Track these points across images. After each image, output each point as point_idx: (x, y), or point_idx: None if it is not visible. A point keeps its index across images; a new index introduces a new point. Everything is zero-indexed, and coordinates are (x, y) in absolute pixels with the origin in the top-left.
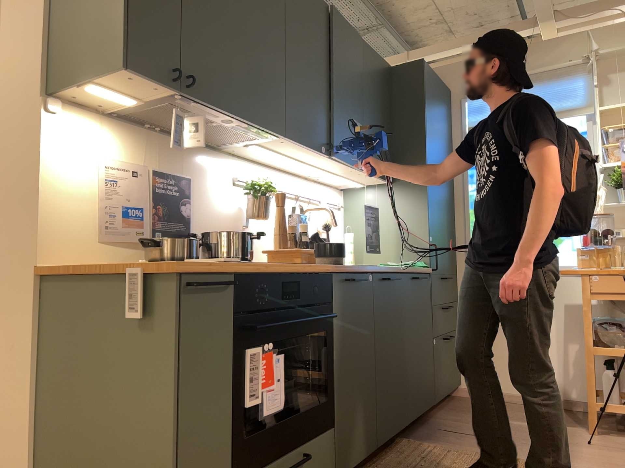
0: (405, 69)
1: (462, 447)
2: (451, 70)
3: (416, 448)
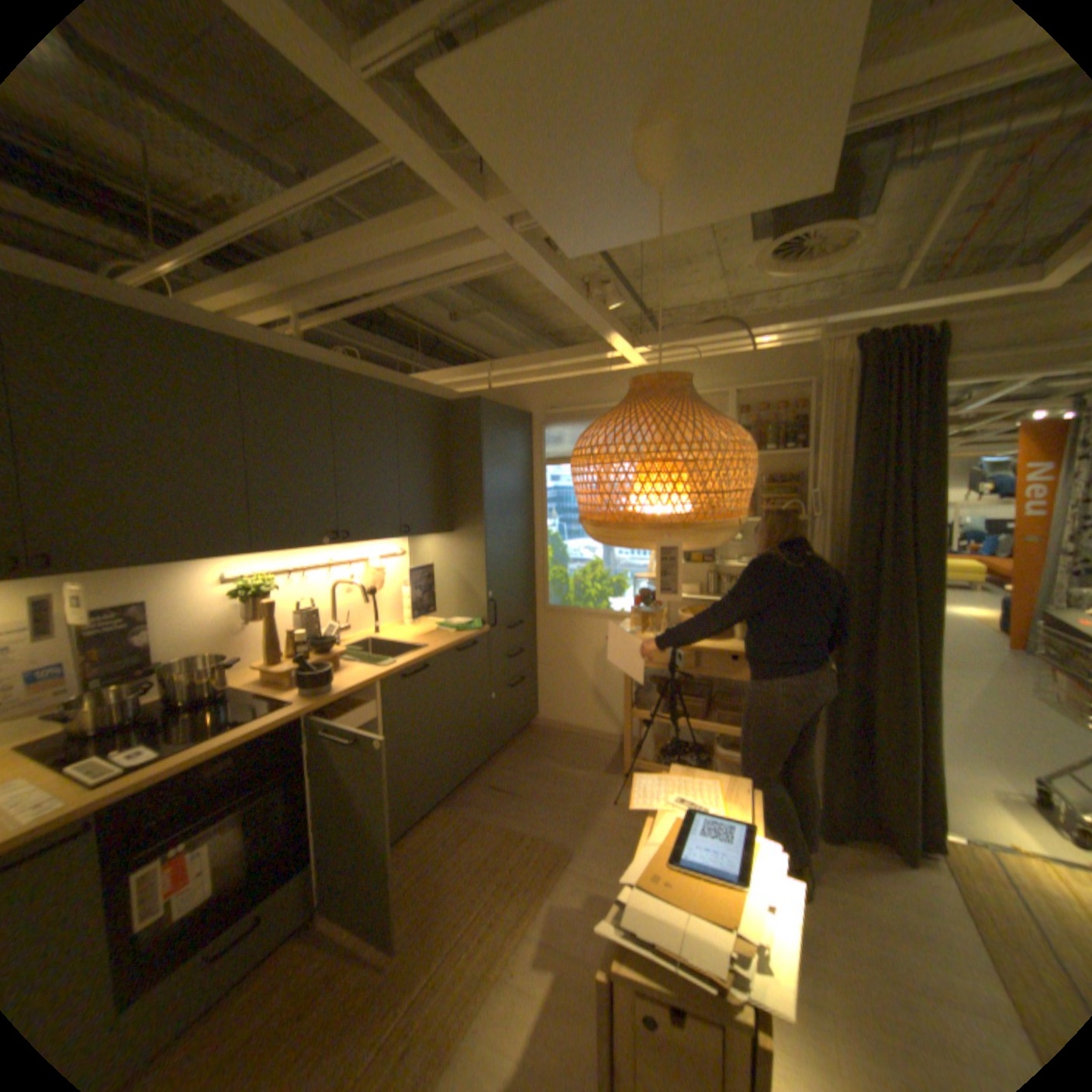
0: (462, 406)
1: (492, 818)
2: (532, 390)
3: (444, 825)
